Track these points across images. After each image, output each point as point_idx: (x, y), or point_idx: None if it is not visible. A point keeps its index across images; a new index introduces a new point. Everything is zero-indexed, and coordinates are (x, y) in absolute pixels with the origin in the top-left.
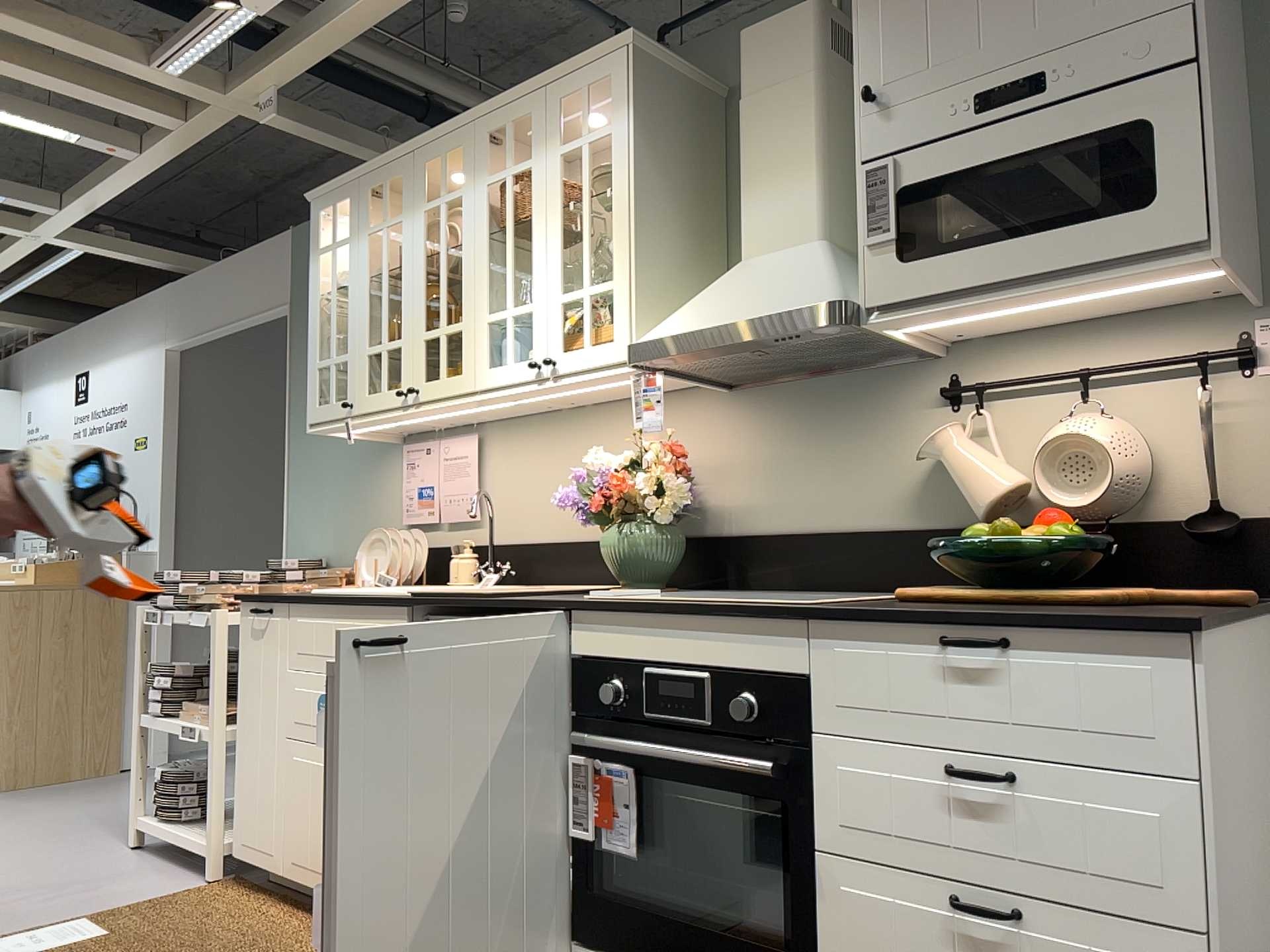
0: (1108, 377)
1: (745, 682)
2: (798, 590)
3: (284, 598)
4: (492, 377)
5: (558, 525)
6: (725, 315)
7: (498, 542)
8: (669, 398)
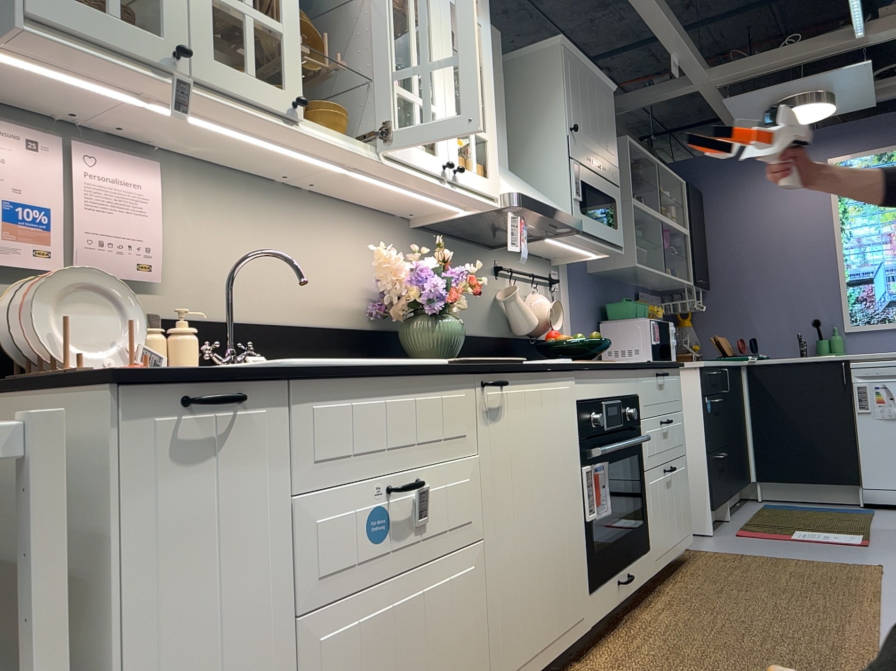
0: (532, 279)
1: (627, 401)
2: None
3: (289, 371)
4: (406, 153)
5: (277, 307)
6: (543, 201)
7: (190, 317)
8: (376, 216)
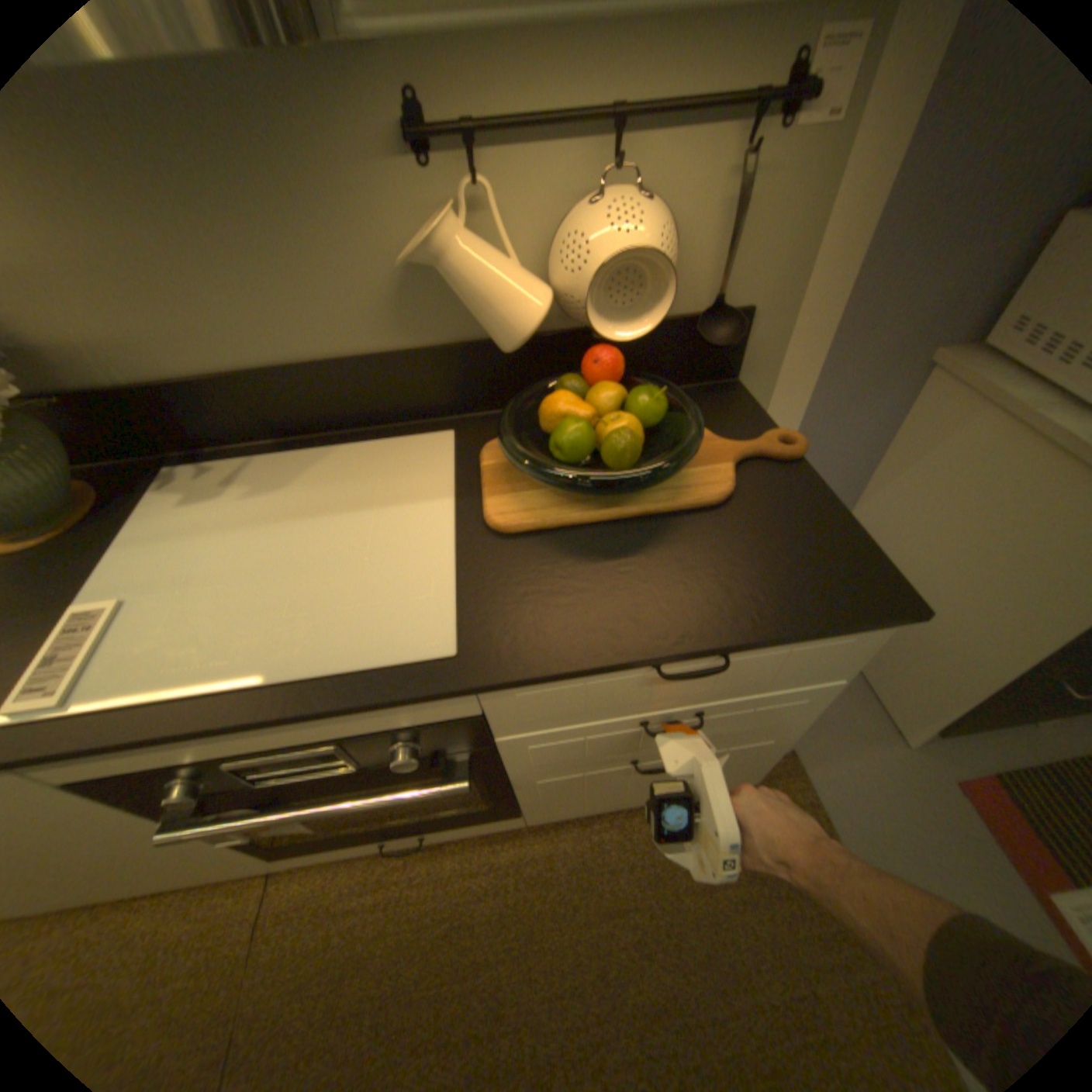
0: (637, 112)
1: (390, 736)
2: (271, 439)
3: None
4: None
5: None
6: None
7: None
8: None
